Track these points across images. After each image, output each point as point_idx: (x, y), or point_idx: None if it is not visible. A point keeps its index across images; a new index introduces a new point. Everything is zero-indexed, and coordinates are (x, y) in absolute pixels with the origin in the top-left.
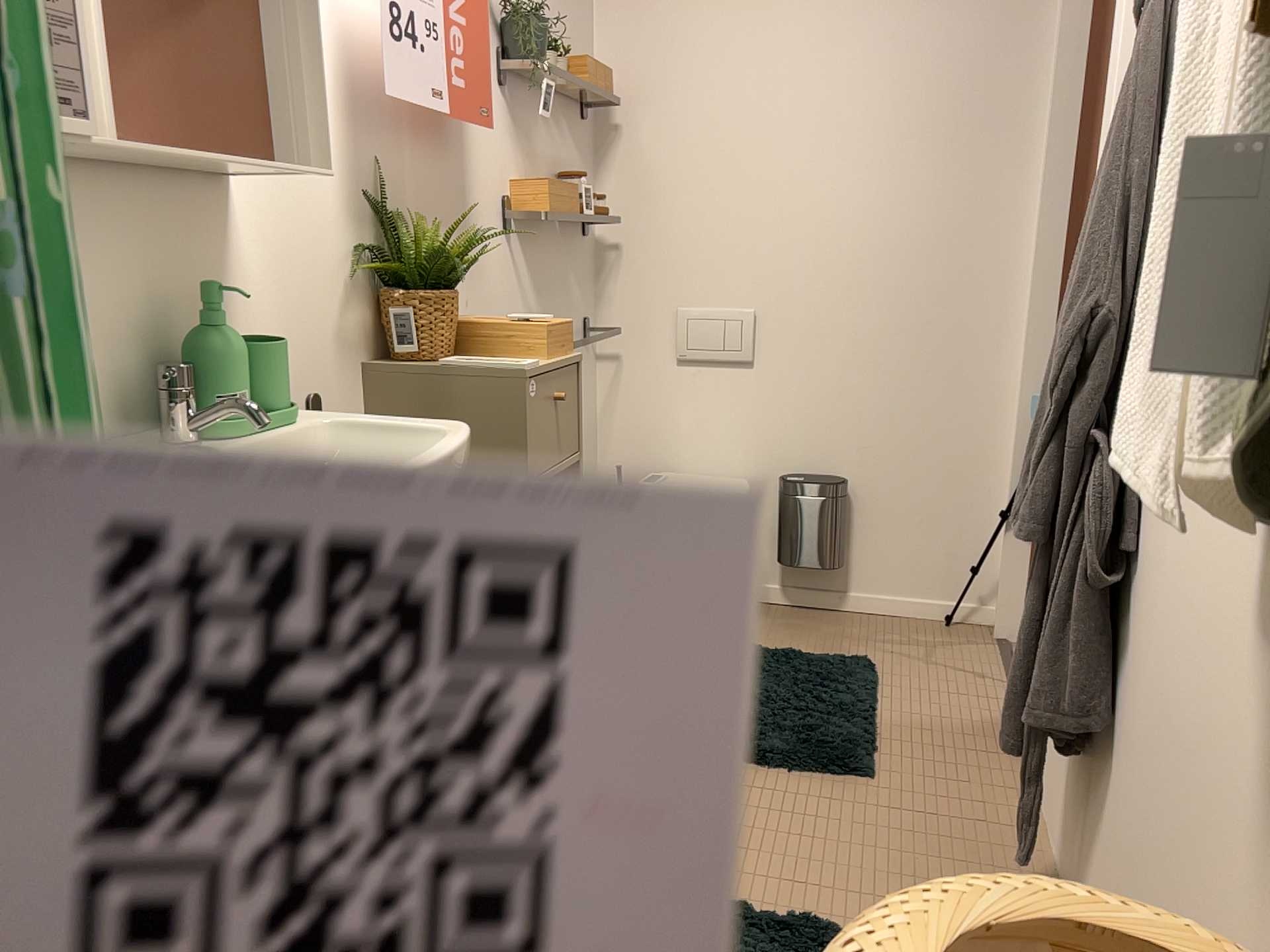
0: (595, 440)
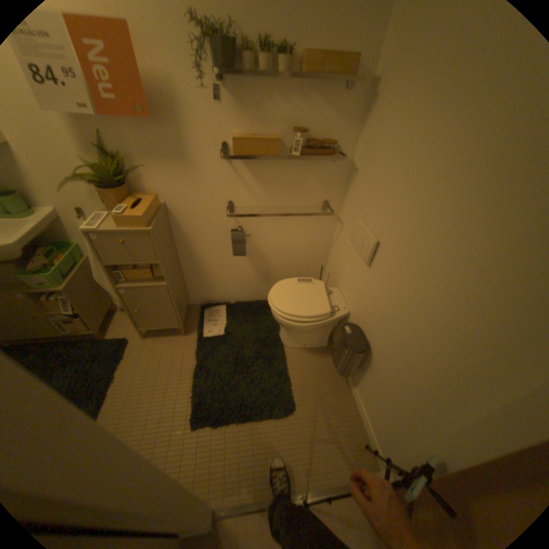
0: (324, 248)
